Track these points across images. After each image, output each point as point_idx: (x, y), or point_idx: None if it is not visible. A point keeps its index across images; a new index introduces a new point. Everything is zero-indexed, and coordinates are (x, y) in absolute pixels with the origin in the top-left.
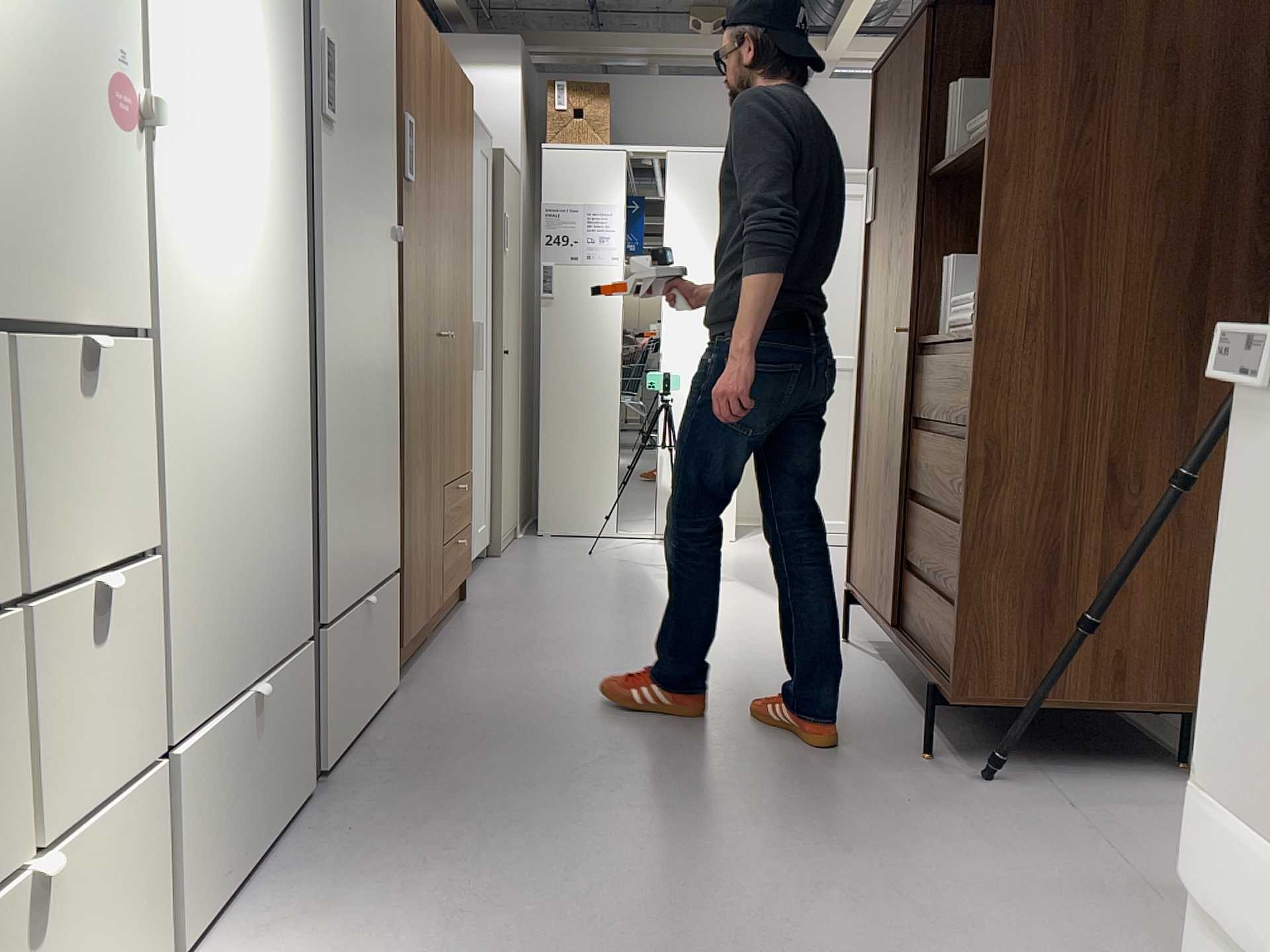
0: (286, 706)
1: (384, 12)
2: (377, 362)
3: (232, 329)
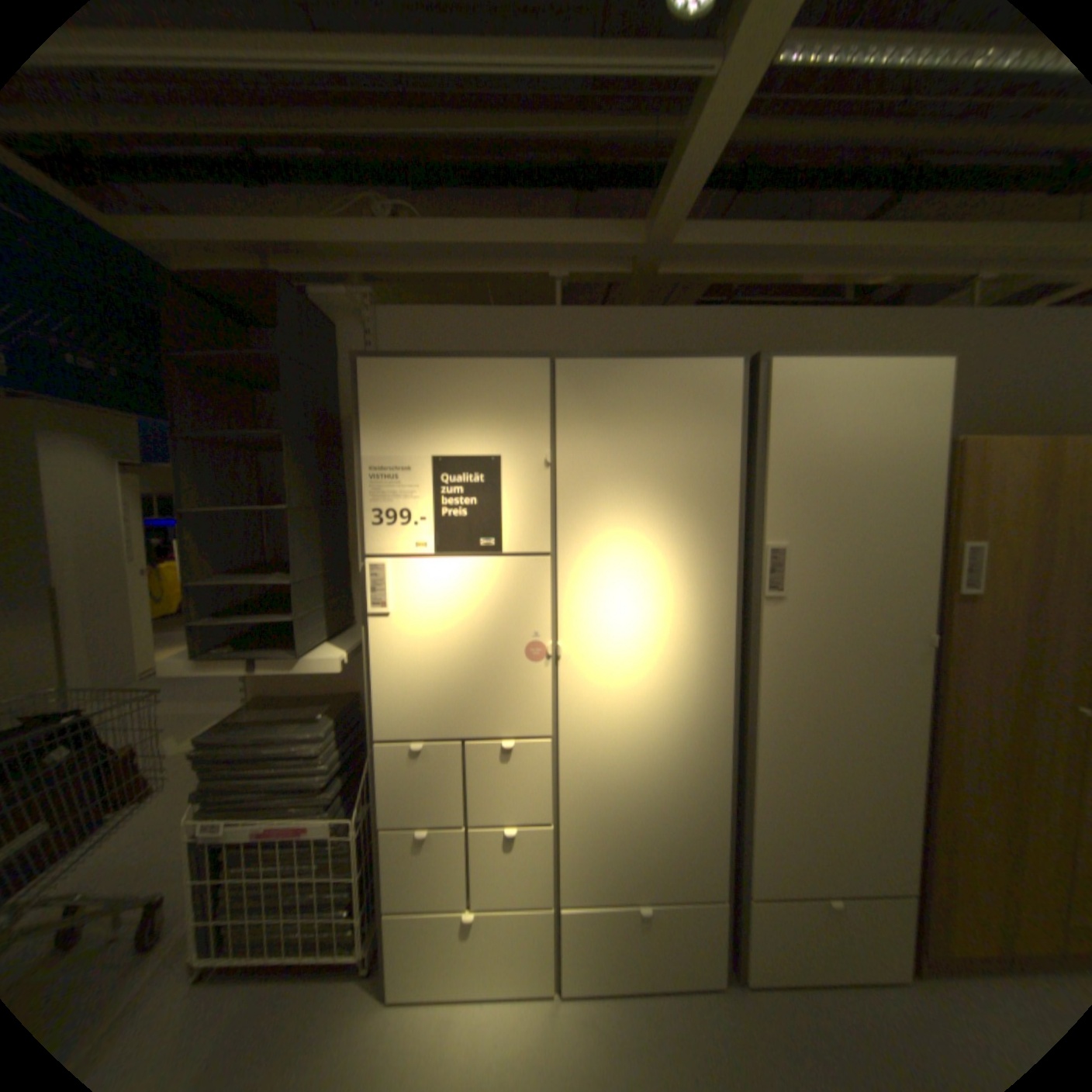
0: (690, 929)
1: (915, 481)
2: (876, 741)
3: (636, 731)
